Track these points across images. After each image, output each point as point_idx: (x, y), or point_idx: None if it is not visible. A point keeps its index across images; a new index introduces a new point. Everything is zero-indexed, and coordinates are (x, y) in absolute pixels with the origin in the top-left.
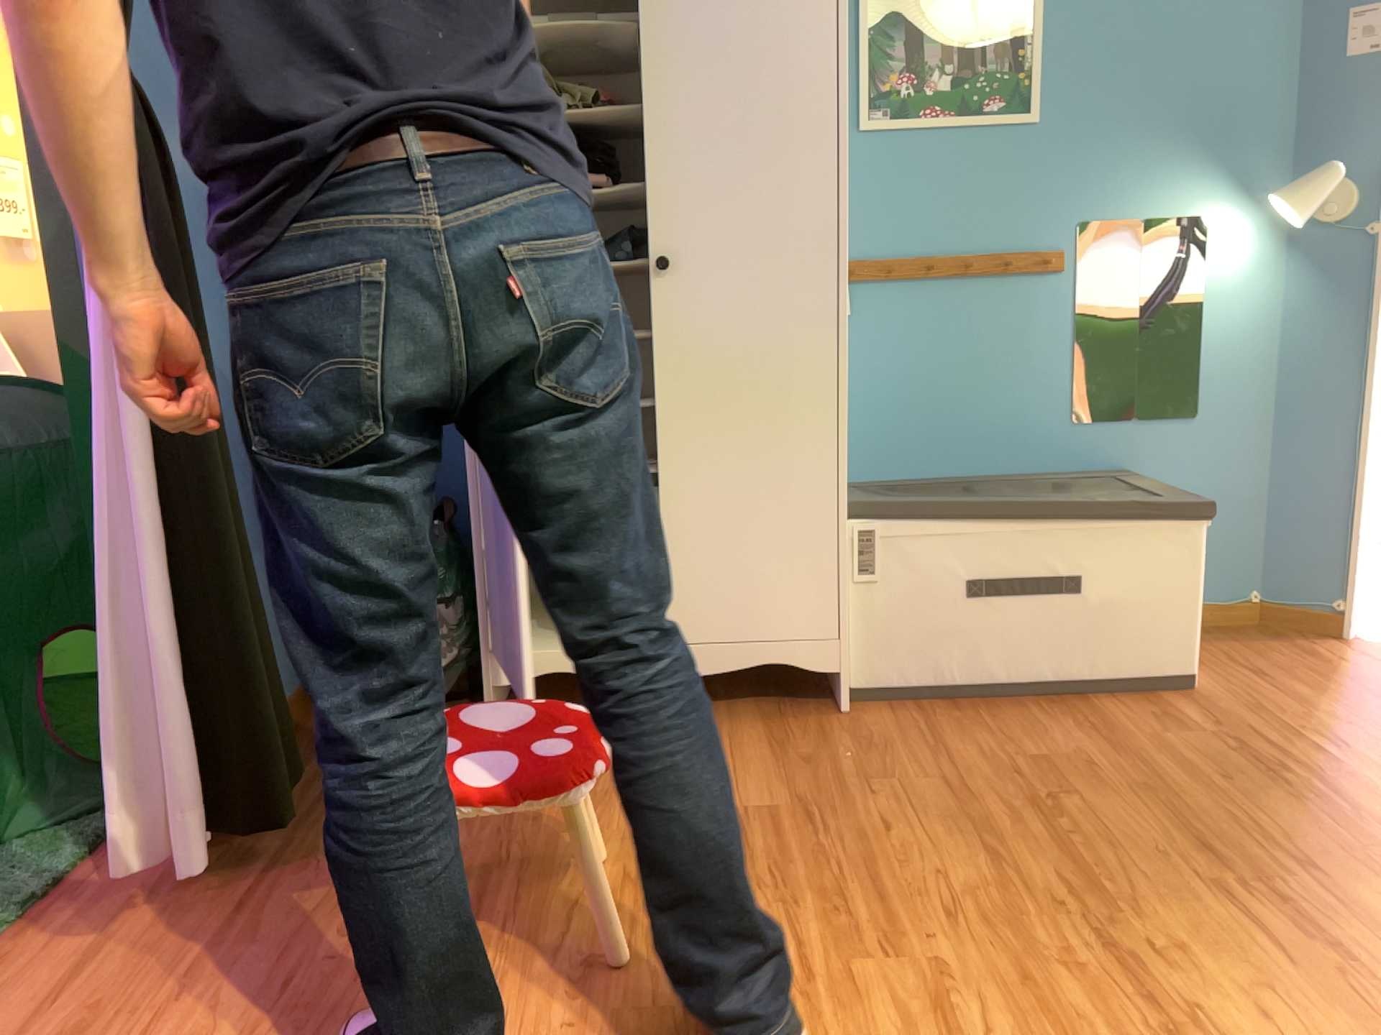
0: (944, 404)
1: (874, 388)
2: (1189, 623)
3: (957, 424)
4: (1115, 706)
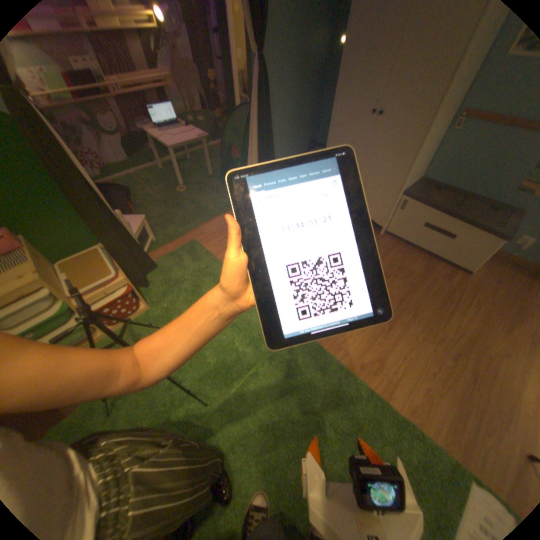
0: (474, 168)
1: (455, 155)
2: (482, 261)
3: (475, 175)
4: (444, 267)
